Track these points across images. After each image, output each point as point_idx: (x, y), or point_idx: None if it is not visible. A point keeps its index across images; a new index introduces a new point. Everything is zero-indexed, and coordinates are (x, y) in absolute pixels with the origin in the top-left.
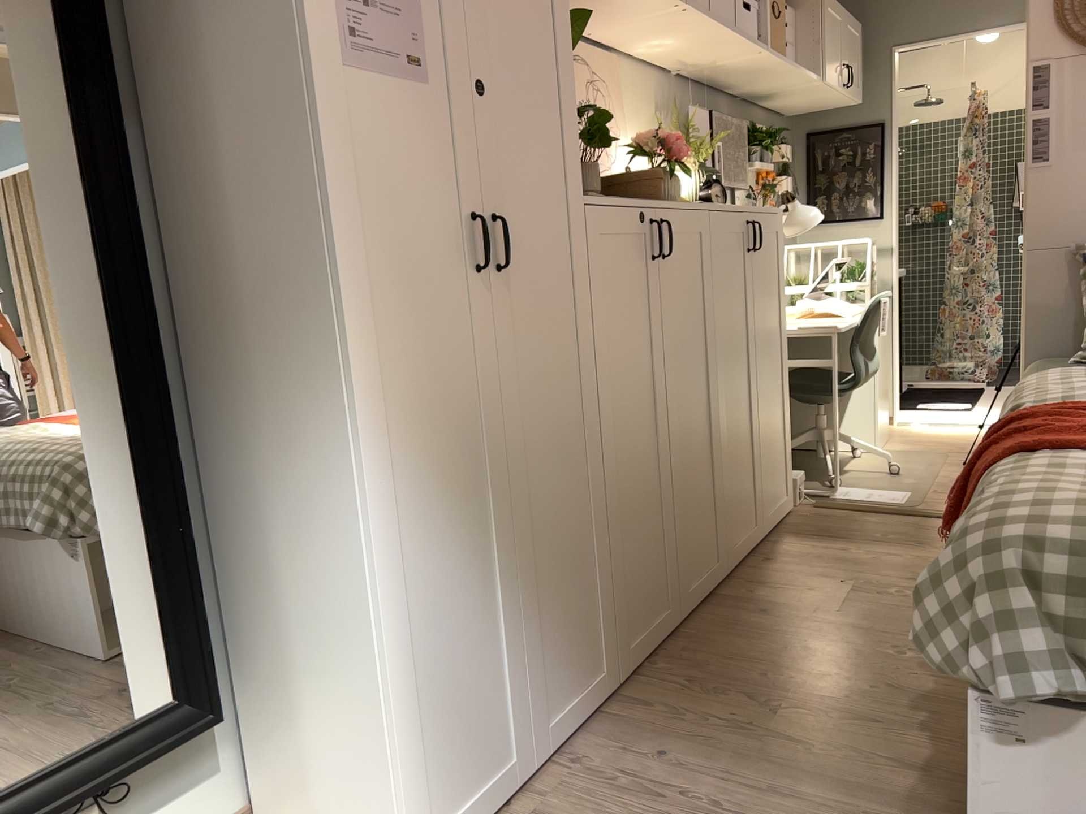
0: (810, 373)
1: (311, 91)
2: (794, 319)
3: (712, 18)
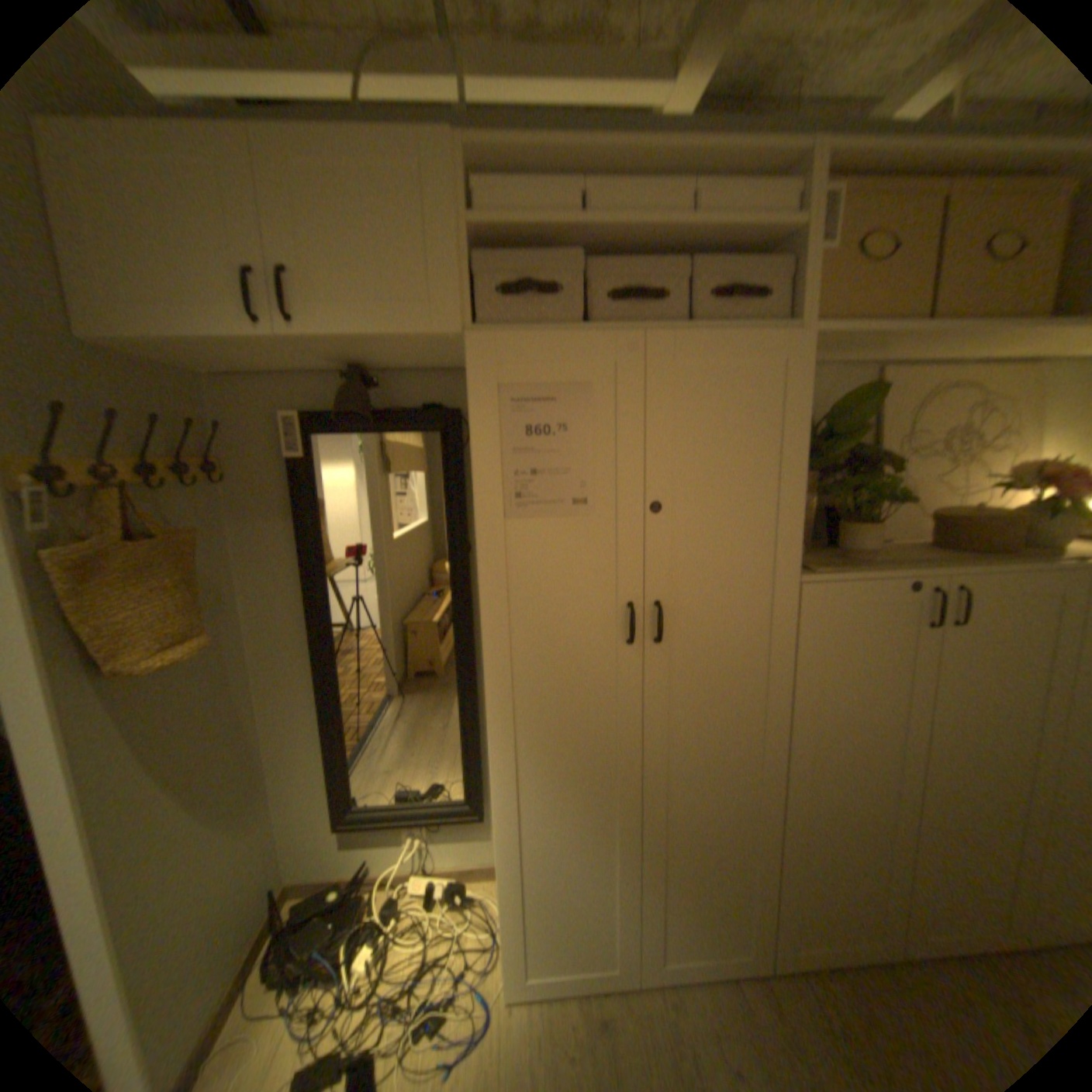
0: None
1: (479, 543)
2: None
3: None
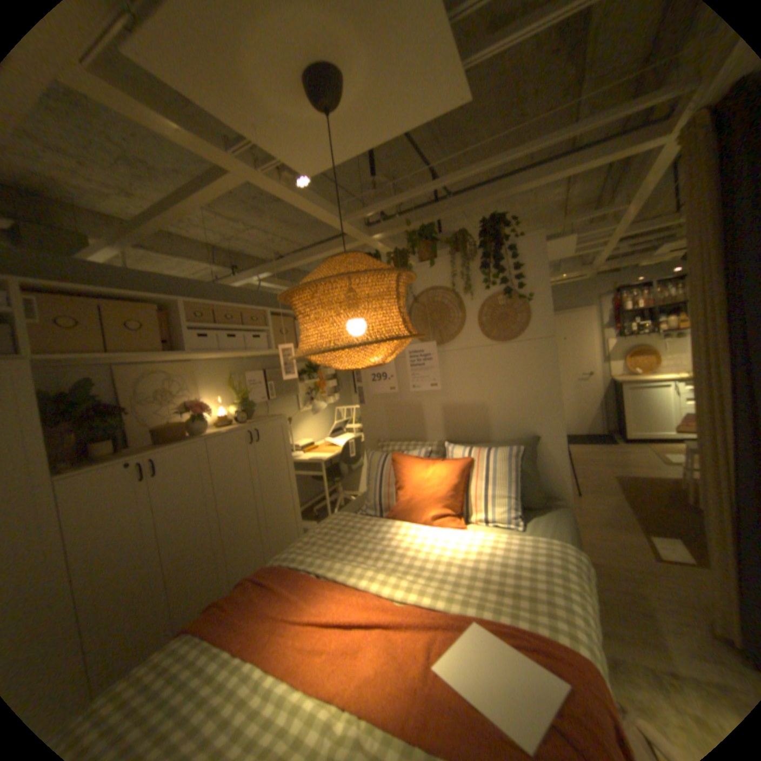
0: (334, 467)
1: None
2: (321, 446)
3: (213, 351)
